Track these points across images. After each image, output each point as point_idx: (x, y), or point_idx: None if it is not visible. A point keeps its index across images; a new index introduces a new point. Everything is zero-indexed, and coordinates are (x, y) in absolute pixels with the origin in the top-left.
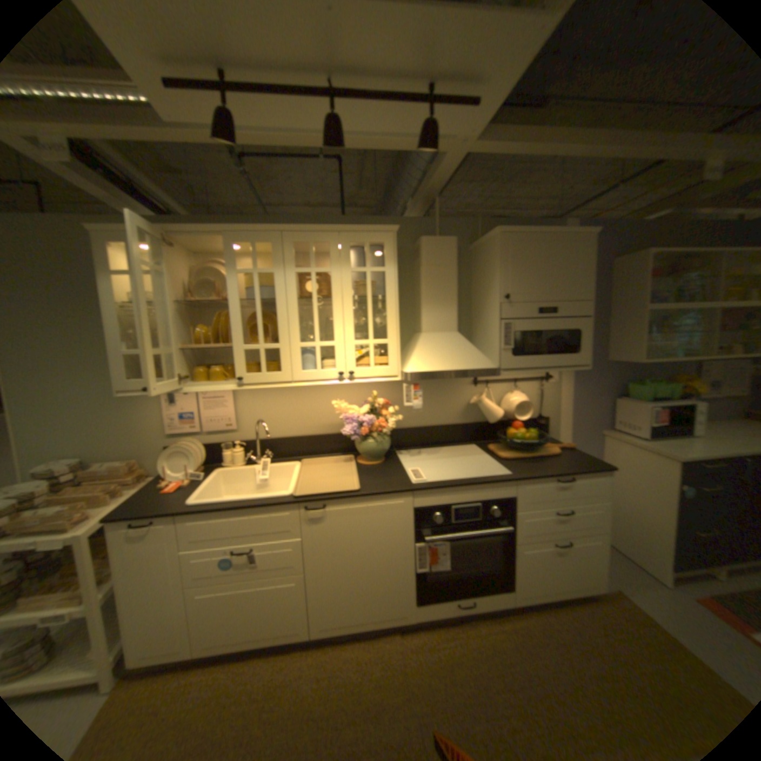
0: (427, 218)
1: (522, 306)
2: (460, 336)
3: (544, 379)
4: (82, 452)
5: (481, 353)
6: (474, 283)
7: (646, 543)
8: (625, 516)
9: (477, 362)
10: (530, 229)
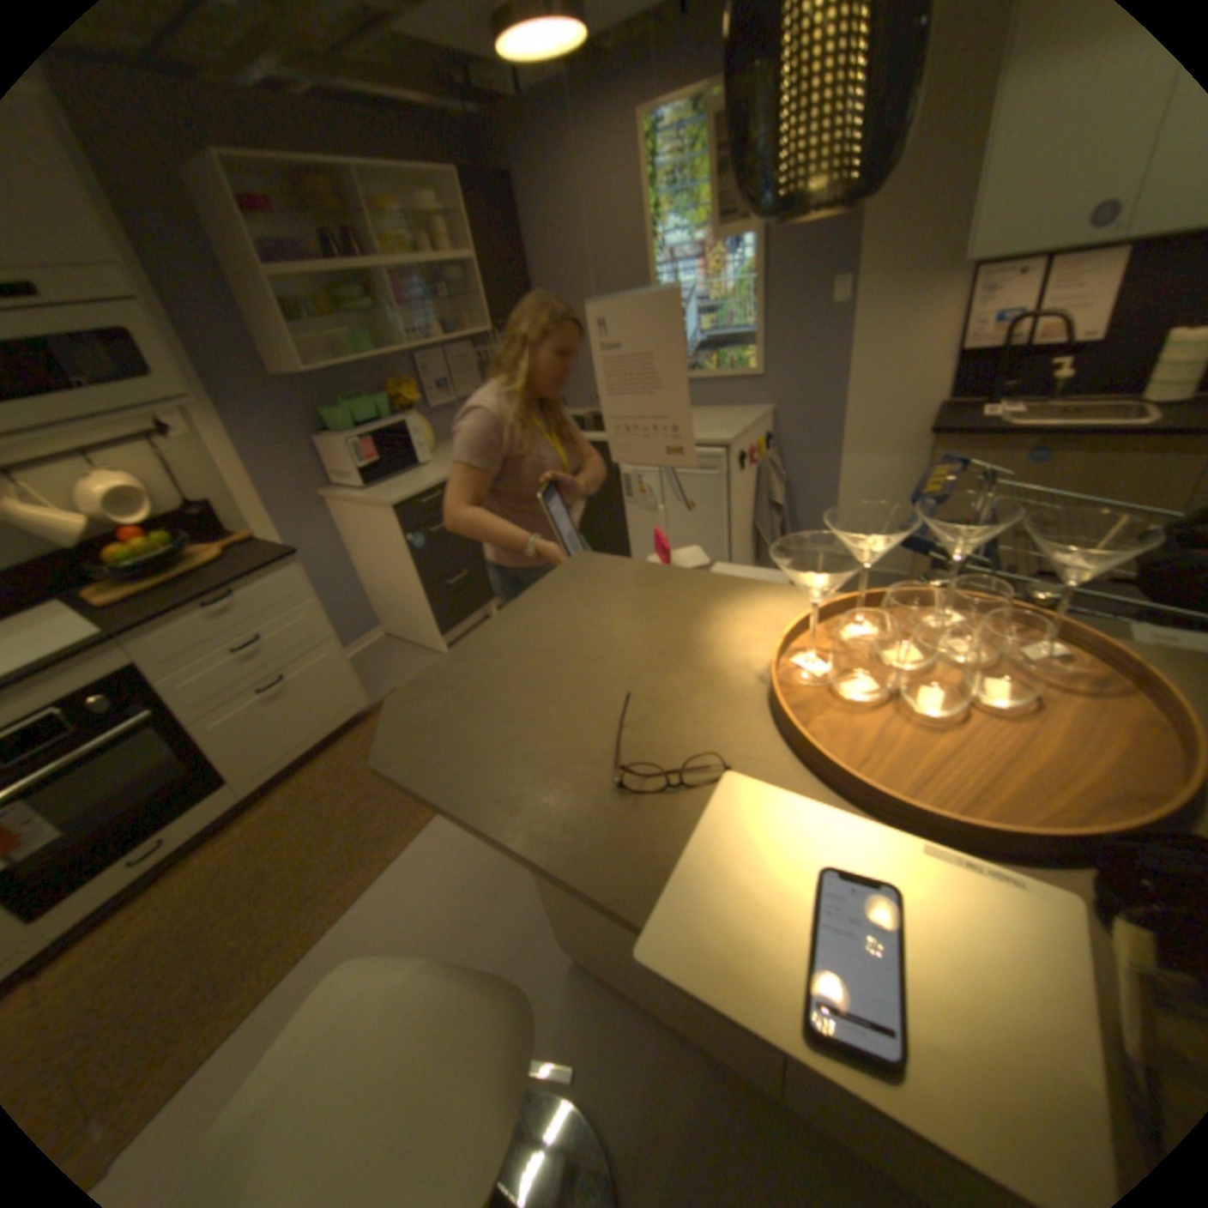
0: None
1: None
2: None
3: (152, 433)
4: None
5: None
6: None
7: (411, 617)
8: (385, 596)
9: None
10: None
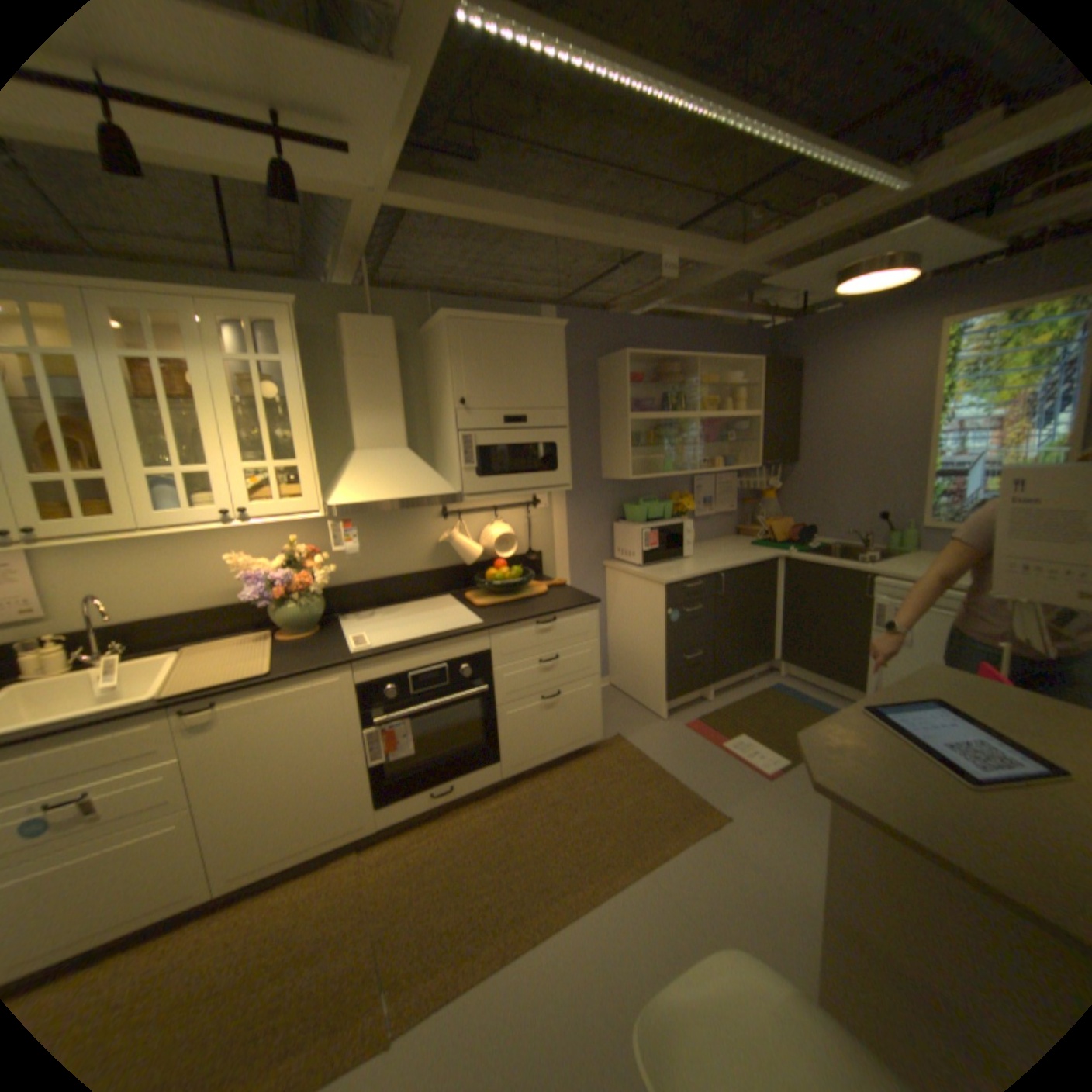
0: (352, 288)
1: (483, 415)
2: (410, 454)
3: (531, 505)
4: None
5: (437, 475)
6: (429, 383)
7: (644, 678)
8: (626, 654)
9: (432, 487)
10: (483, 317)
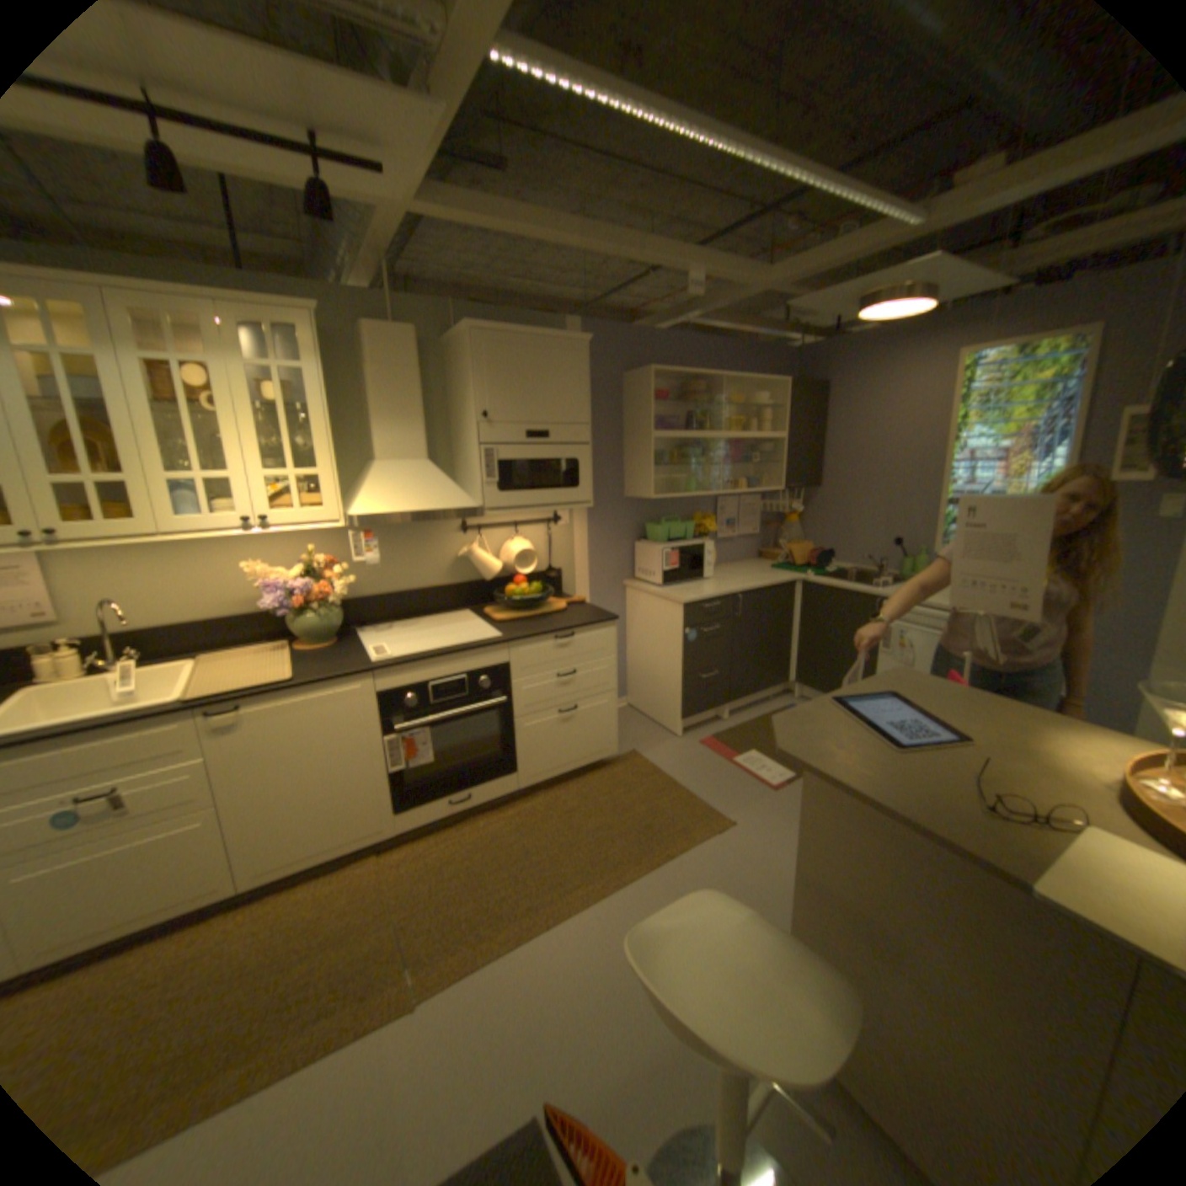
0: (371, 292)
1: (505, 429)
2: (430, 466)
3: (551, 522)
4: None
5: (457, 489)
6: (450, 393)
7: (660, 697)
8: (644, 674)
9: (452, 500)
10: (506, 329)
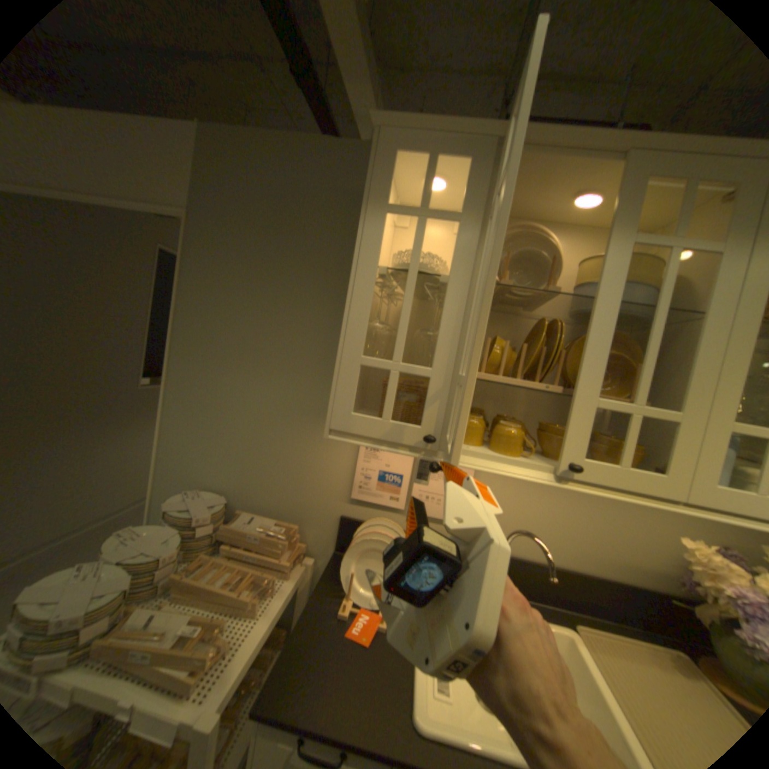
0: None
1: None
2: None
3: None
4: (227, 485)
5: None
6: None
7: None
8: None
9: None
10: None
